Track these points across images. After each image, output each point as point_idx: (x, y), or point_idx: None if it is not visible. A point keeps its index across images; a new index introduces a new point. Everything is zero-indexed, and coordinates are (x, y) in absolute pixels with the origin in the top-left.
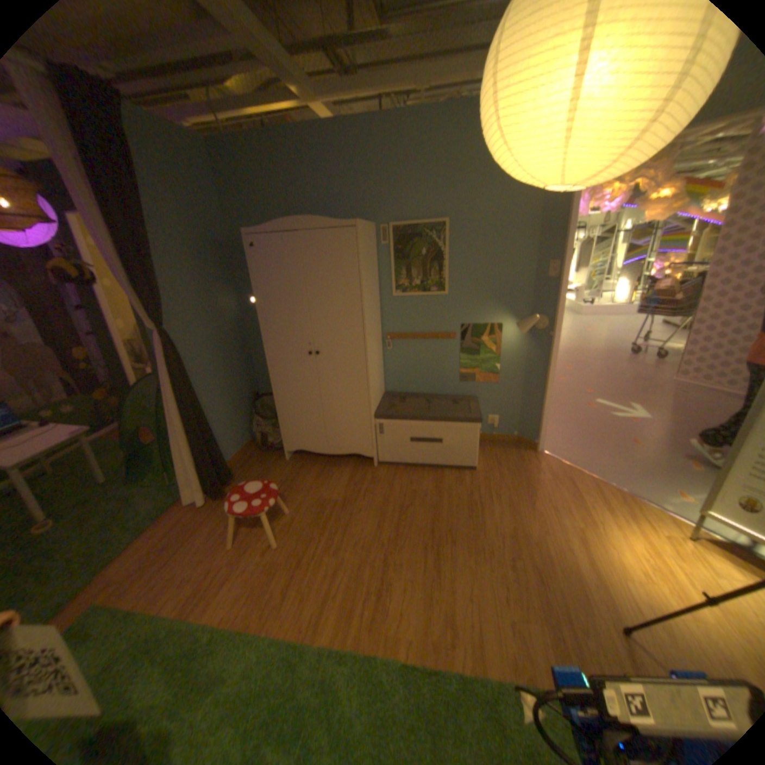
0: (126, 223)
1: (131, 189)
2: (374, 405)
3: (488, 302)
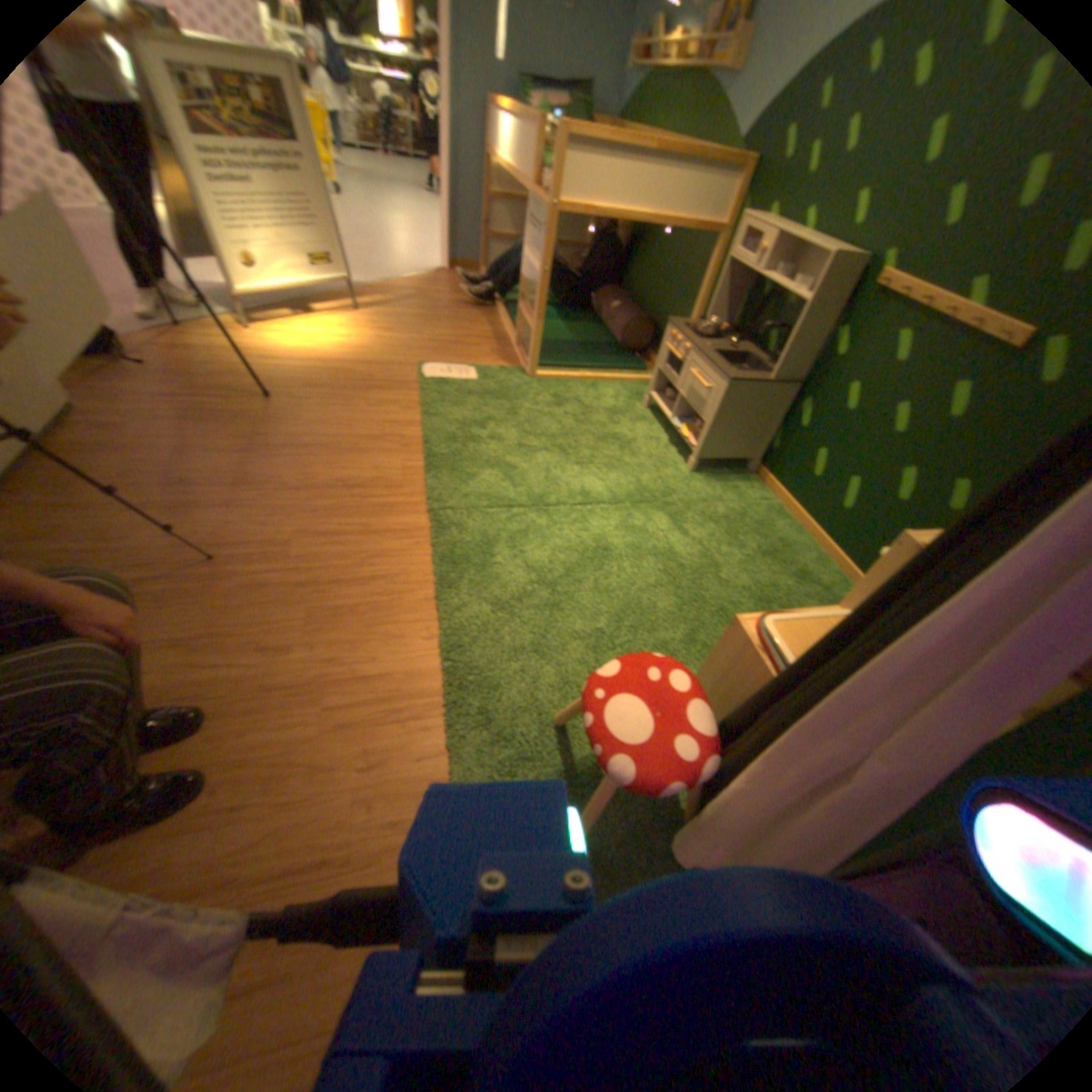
0: None
1: None
2: None
3: None
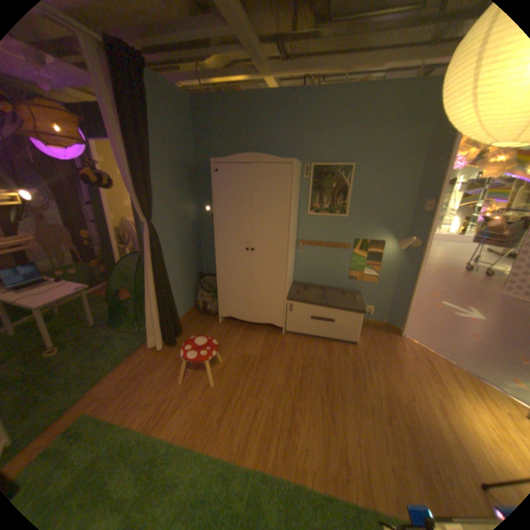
0: (138, 148)
1: (142, 125)
2: (287, 290)
3: (377, 225)
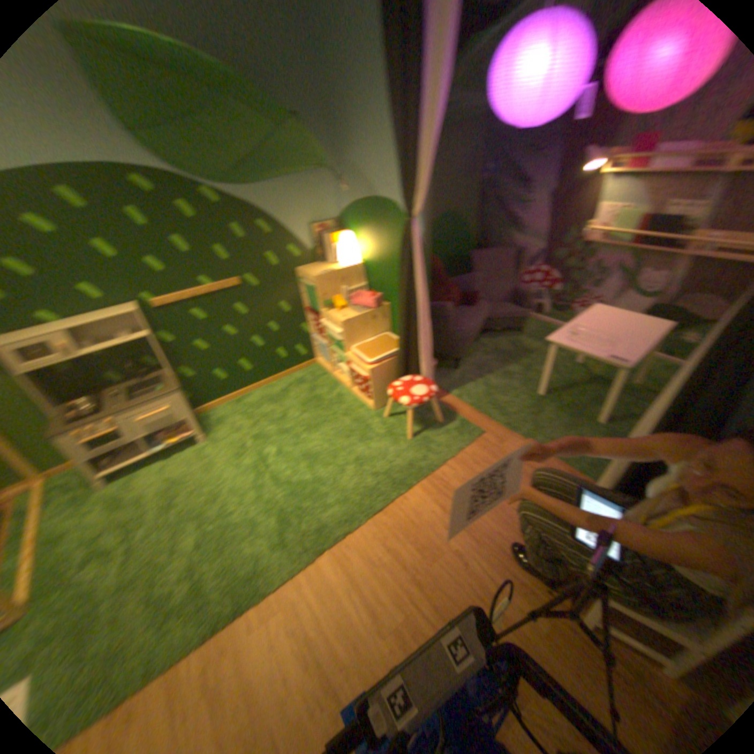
0: None
1: None
2: None
3: None
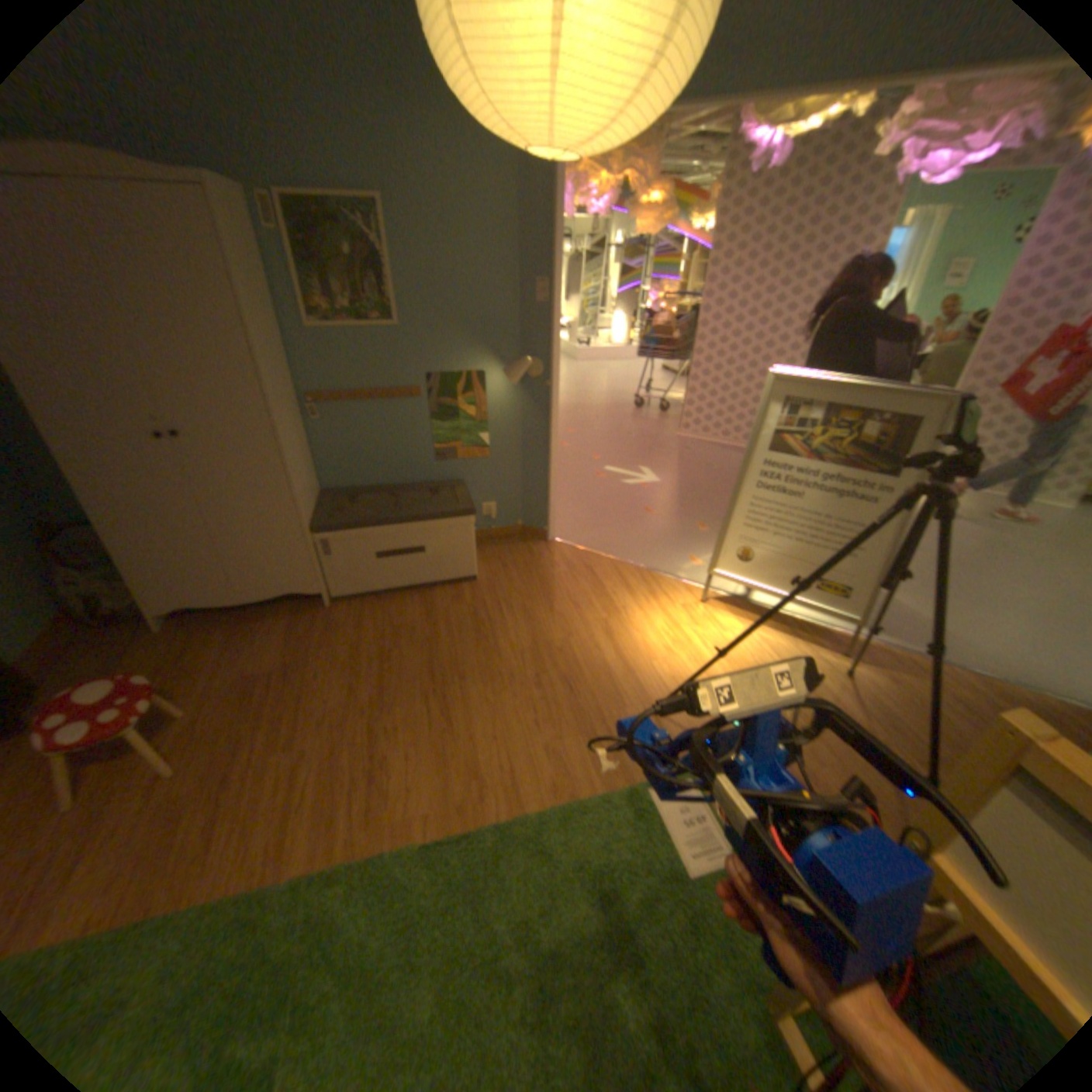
0: None
1: None
2: (308, 514)
3: (462, 340)
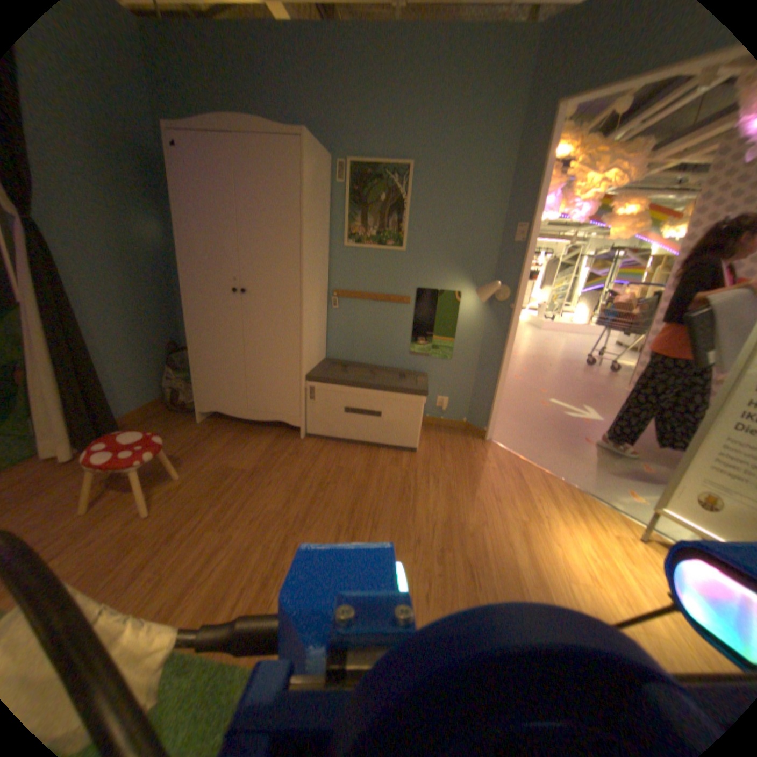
0: None
1: None
2: (307, 366)
3: (448, 266)
